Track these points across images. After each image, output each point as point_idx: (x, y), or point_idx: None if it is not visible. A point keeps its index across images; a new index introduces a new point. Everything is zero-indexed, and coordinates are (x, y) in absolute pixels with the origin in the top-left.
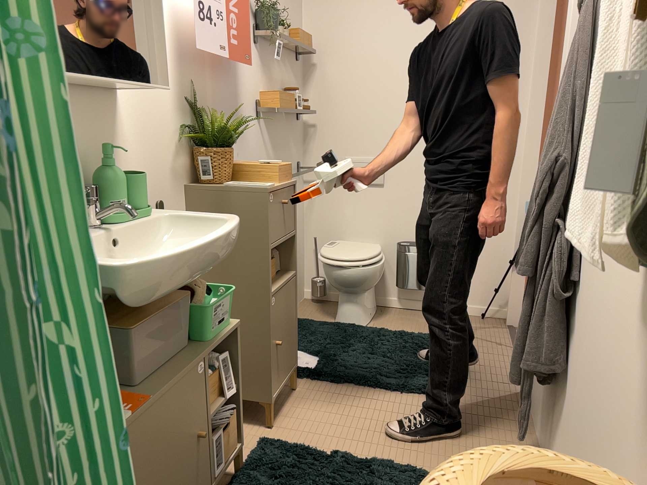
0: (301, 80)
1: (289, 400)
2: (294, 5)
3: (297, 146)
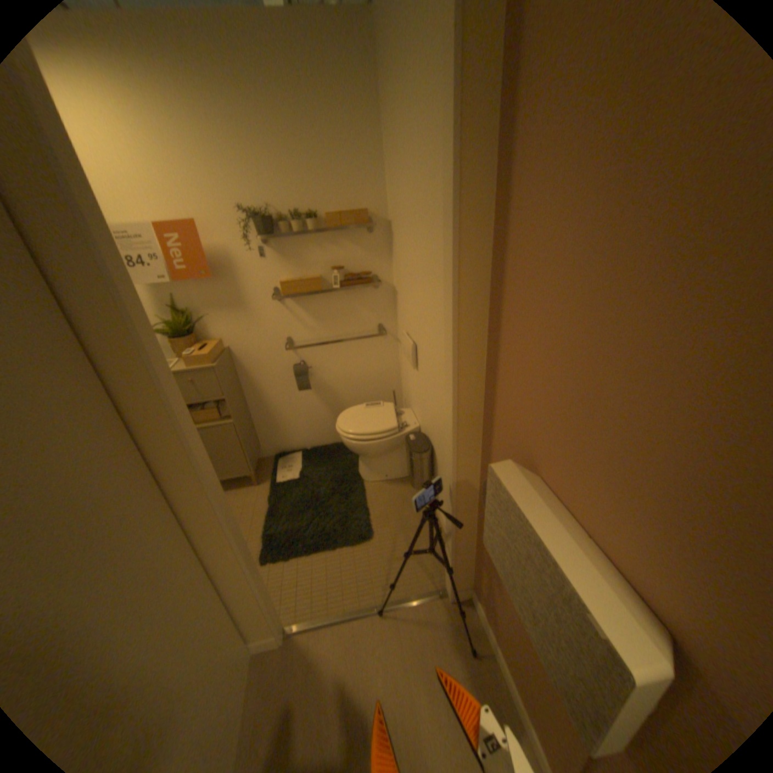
0: (383, 246)
1: (241, 490)
2: (356, 172)
3: (375, 311)
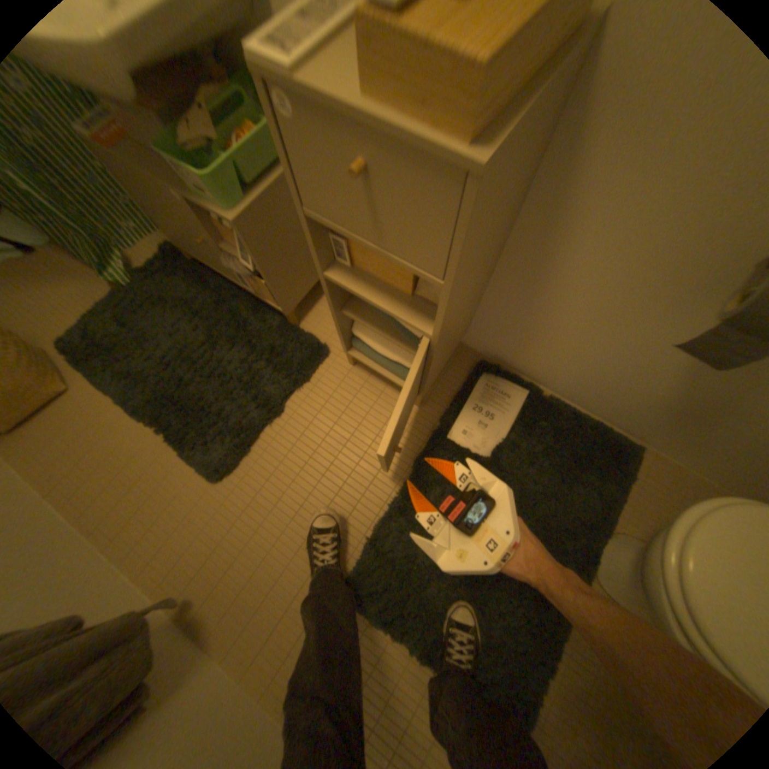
0: None
1: (395, 390)
2: None
3: None
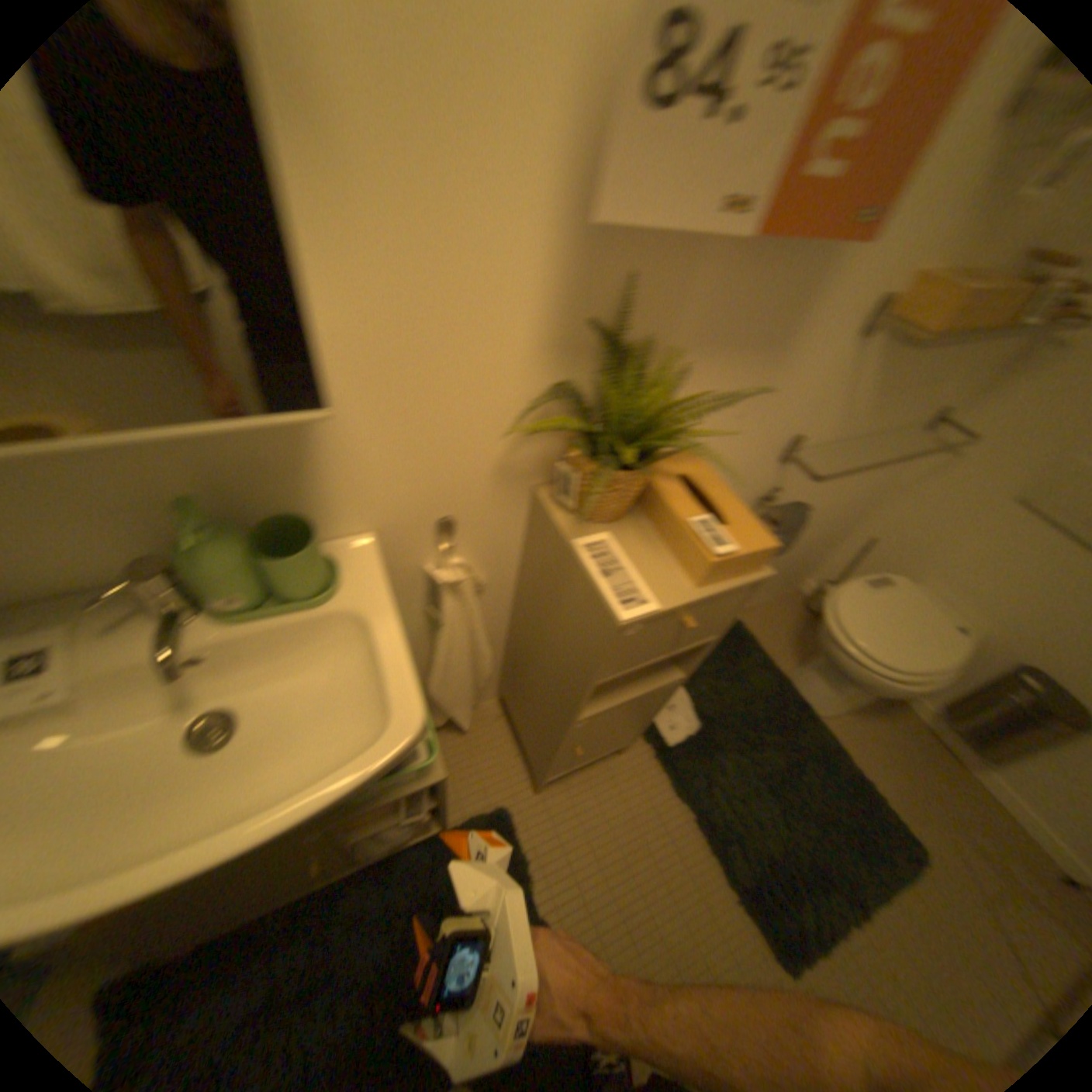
0: None
1: (593, 766)
2: None
3: (974, 373)
